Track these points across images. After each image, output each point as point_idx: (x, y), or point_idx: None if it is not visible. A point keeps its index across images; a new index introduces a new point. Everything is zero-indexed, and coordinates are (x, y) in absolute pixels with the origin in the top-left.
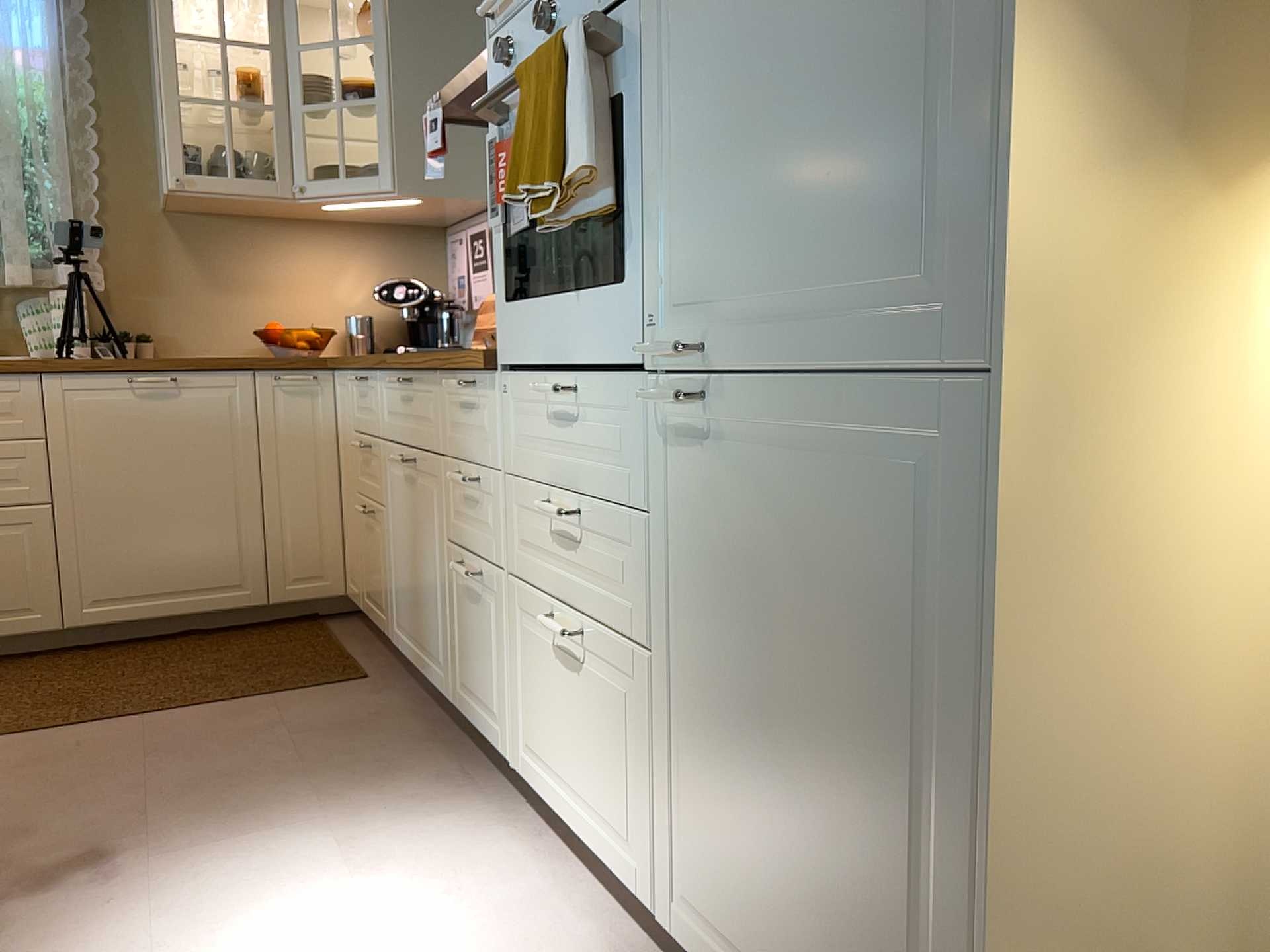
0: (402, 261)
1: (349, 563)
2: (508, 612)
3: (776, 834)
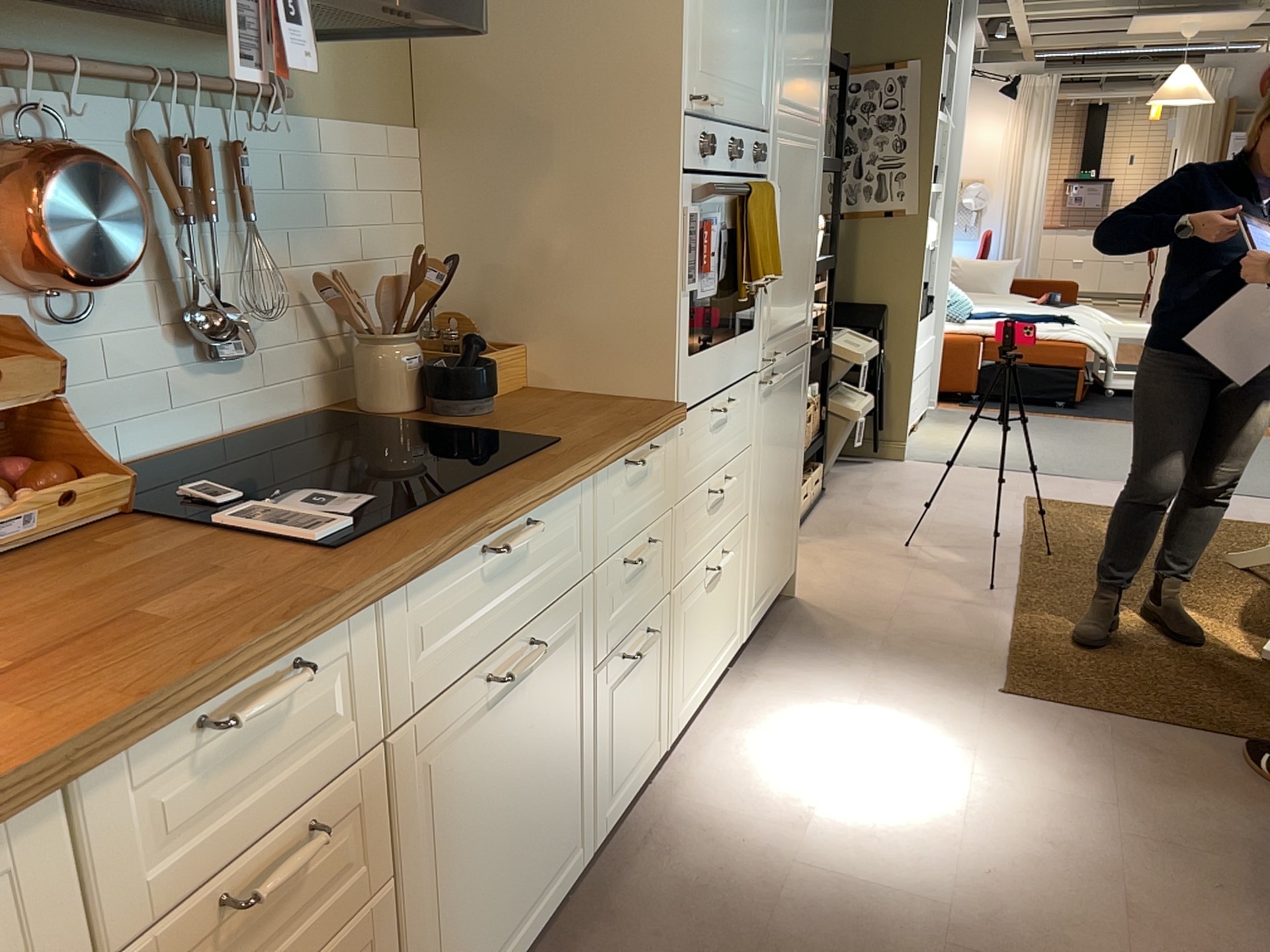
0: None
1: None
2: (668, 622)
3: (774, 524)
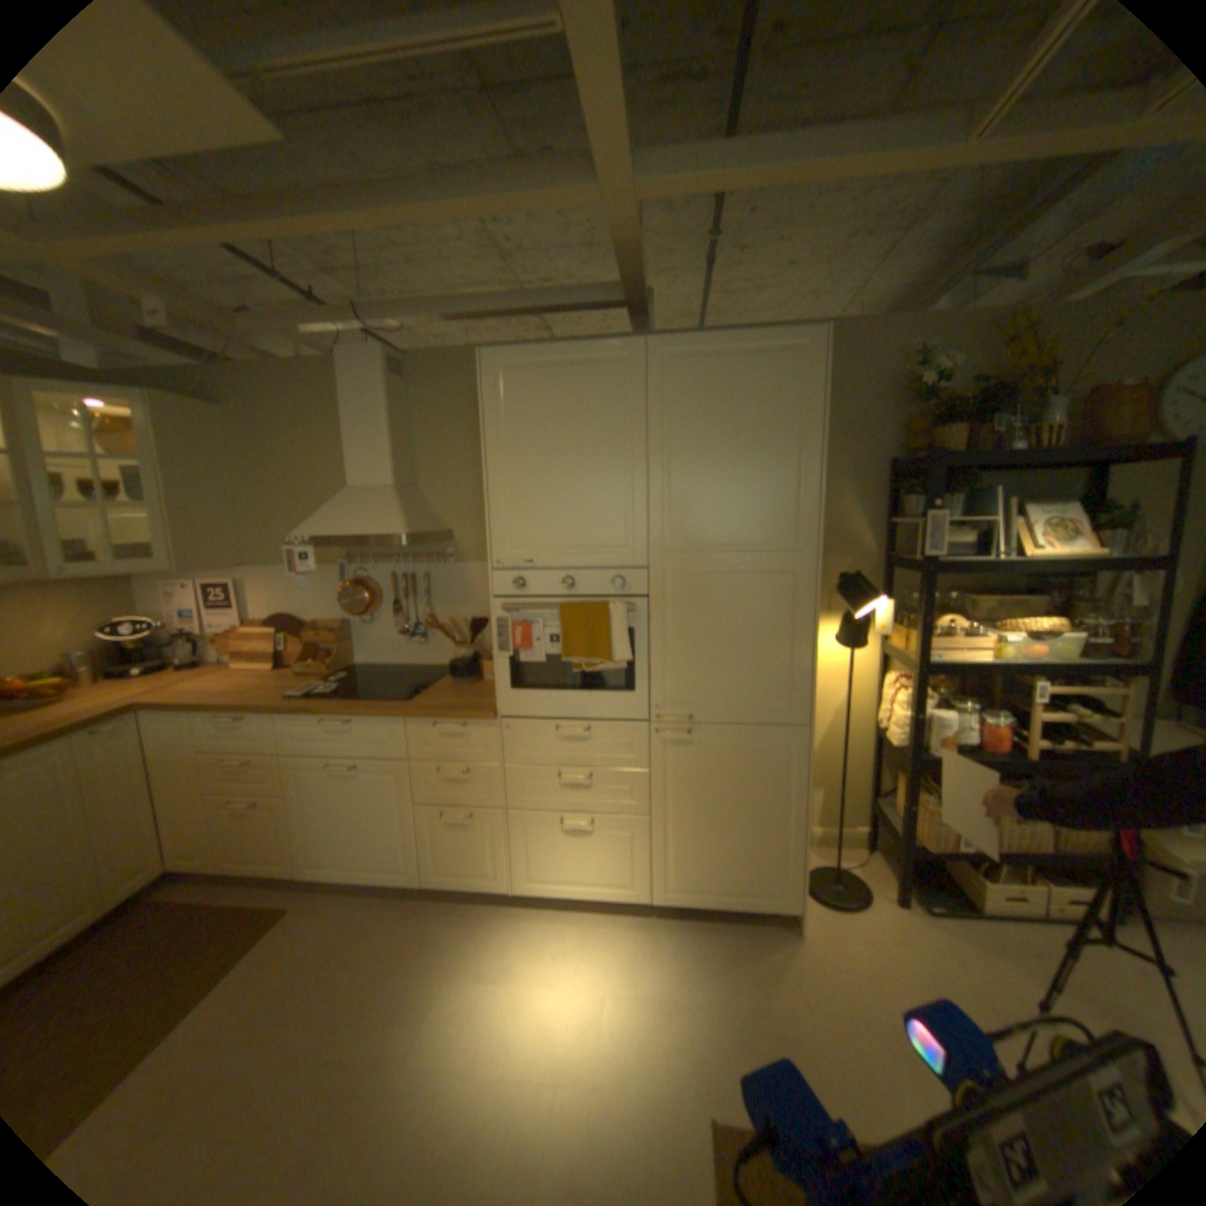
0: (95, 601)
1: (174, 849)
2: (502, 825)
3: (719, 848)
